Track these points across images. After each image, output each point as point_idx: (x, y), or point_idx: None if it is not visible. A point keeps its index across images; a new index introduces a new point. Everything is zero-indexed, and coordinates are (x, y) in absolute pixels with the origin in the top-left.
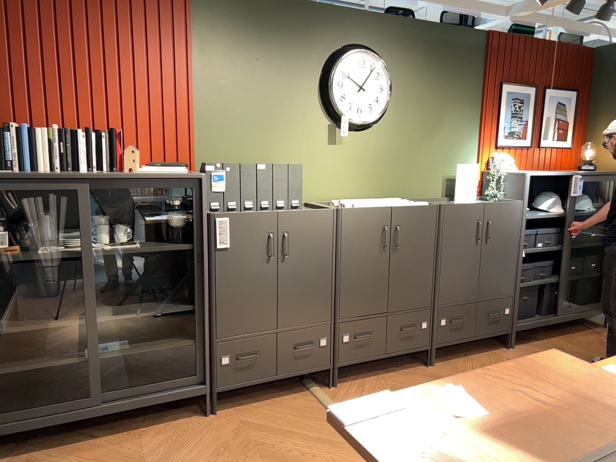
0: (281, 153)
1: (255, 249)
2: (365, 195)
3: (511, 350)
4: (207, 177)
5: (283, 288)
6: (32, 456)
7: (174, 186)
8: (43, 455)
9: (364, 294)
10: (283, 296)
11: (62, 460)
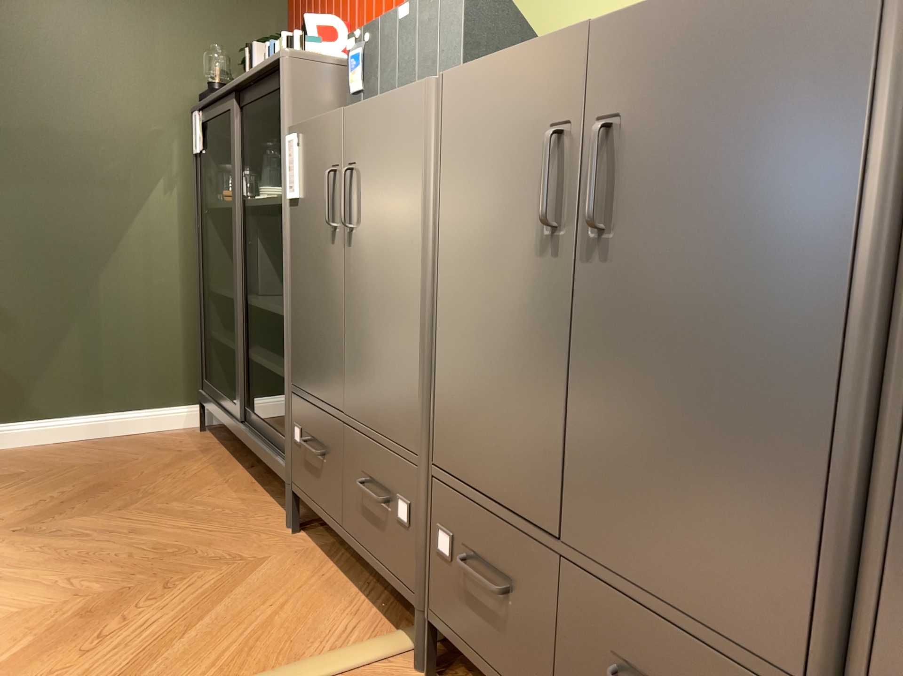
0: None
1: (321, 206)
2: None
3: None
4: (348, 69)
5: (349, 312)
6: (214, 450)
7: (278, 87)
8: (214, 454)
9: (487, 408)
10: (349, 333)
11: (200, 463)
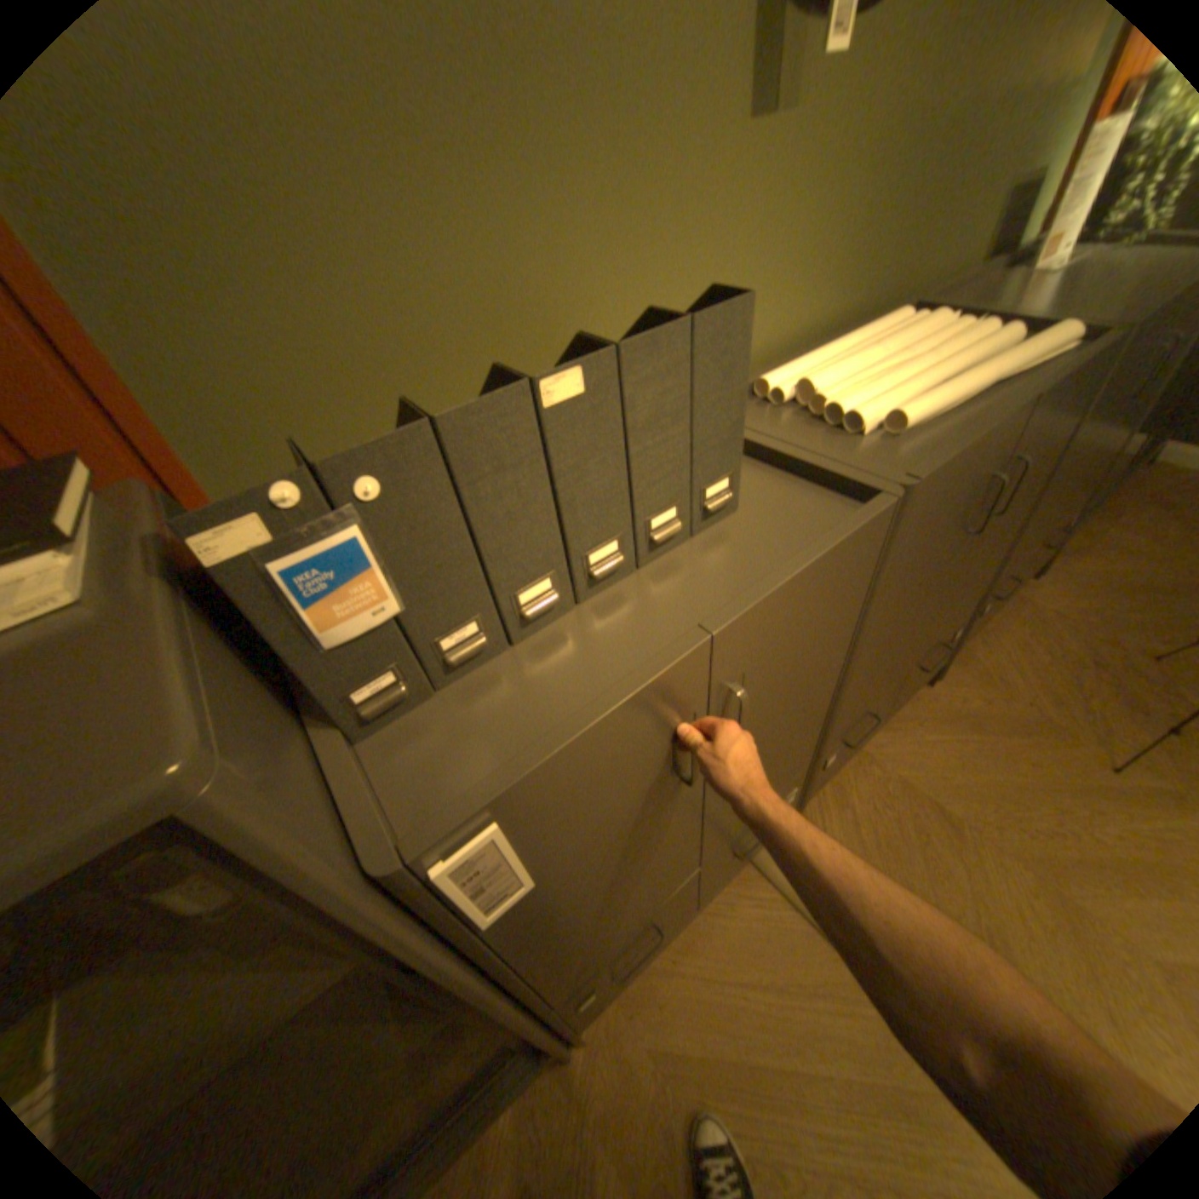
0: (571, 215)
1: (635, 800)
2: (831, 314)
3: (1043, 580)
4: (249, 601)
5: (719, 800)
6: None
7: None
8: None
9: (888, 664)
10: (718, 812)
11: None
